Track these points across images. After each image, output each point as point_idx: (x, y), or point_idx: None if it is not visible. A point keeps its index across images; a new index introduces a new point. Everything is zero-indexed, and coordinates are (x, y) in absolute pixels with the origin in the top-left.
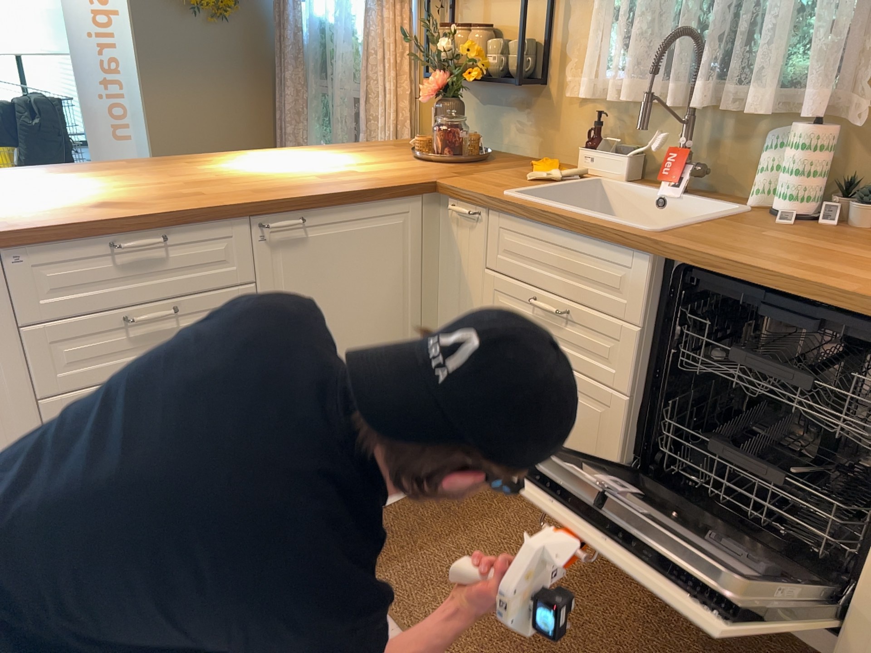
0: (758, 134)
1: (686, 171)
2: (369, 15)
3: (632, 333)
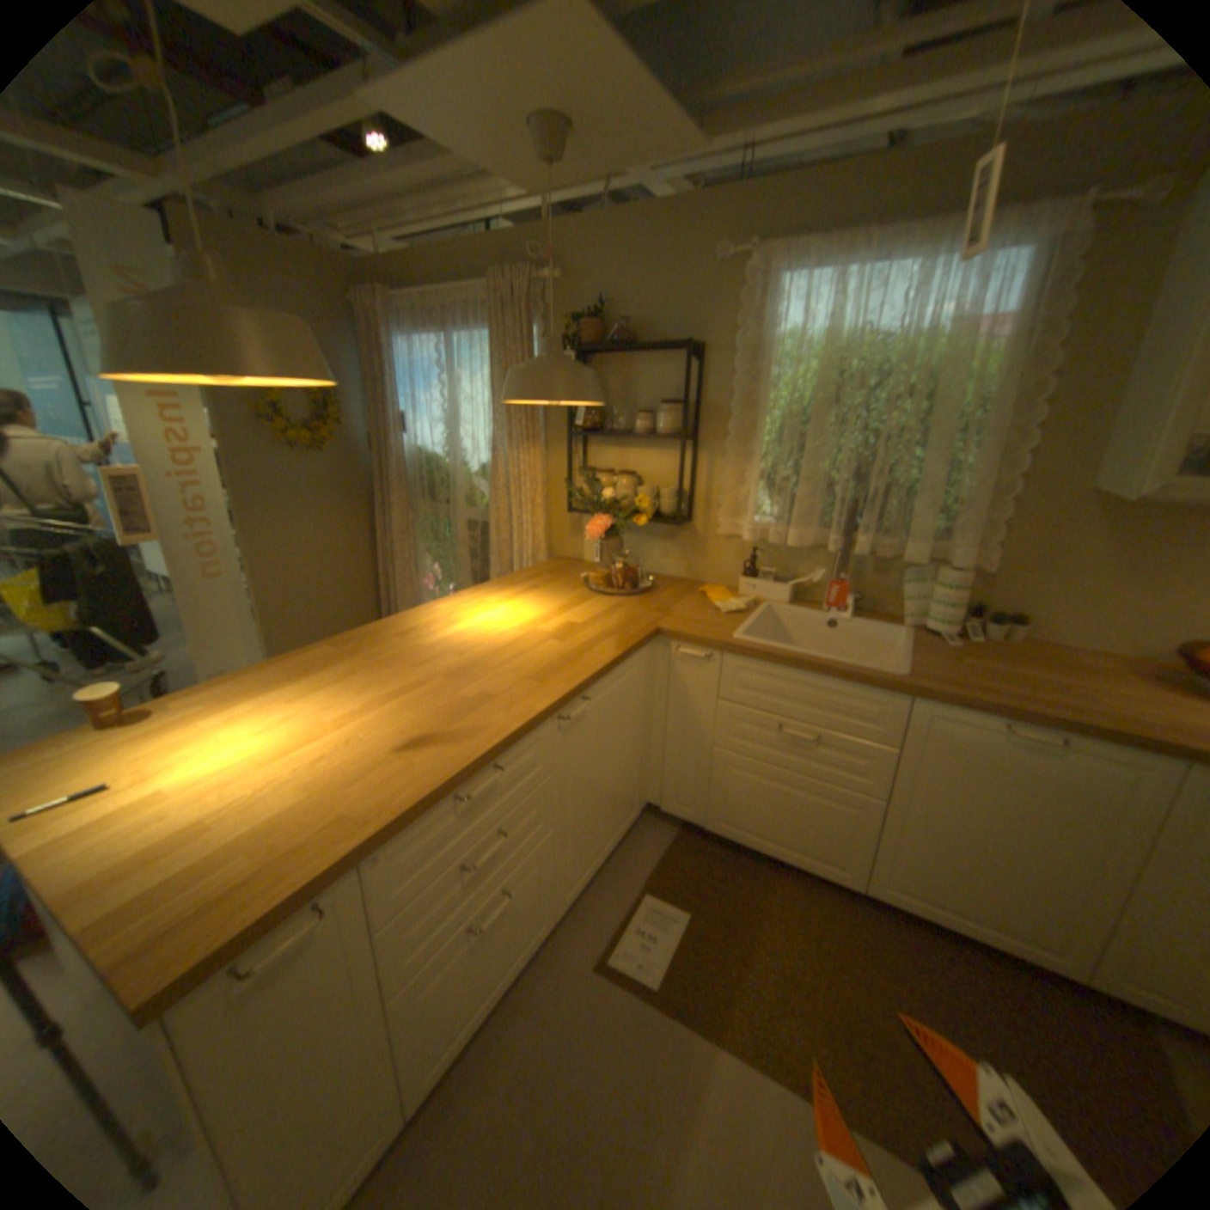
0: (897, 568)
1: (850, 598)
2: (496, 454)
3: (891, 754)
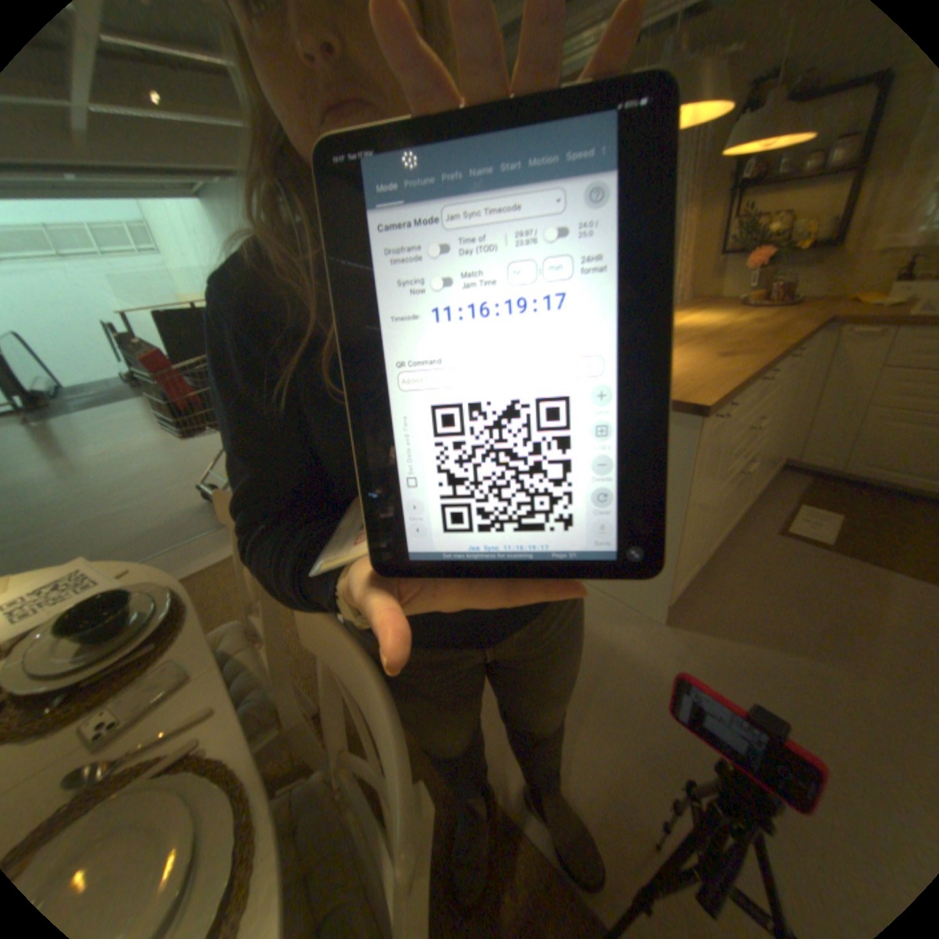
0: None
1: None
2: None
3: None
